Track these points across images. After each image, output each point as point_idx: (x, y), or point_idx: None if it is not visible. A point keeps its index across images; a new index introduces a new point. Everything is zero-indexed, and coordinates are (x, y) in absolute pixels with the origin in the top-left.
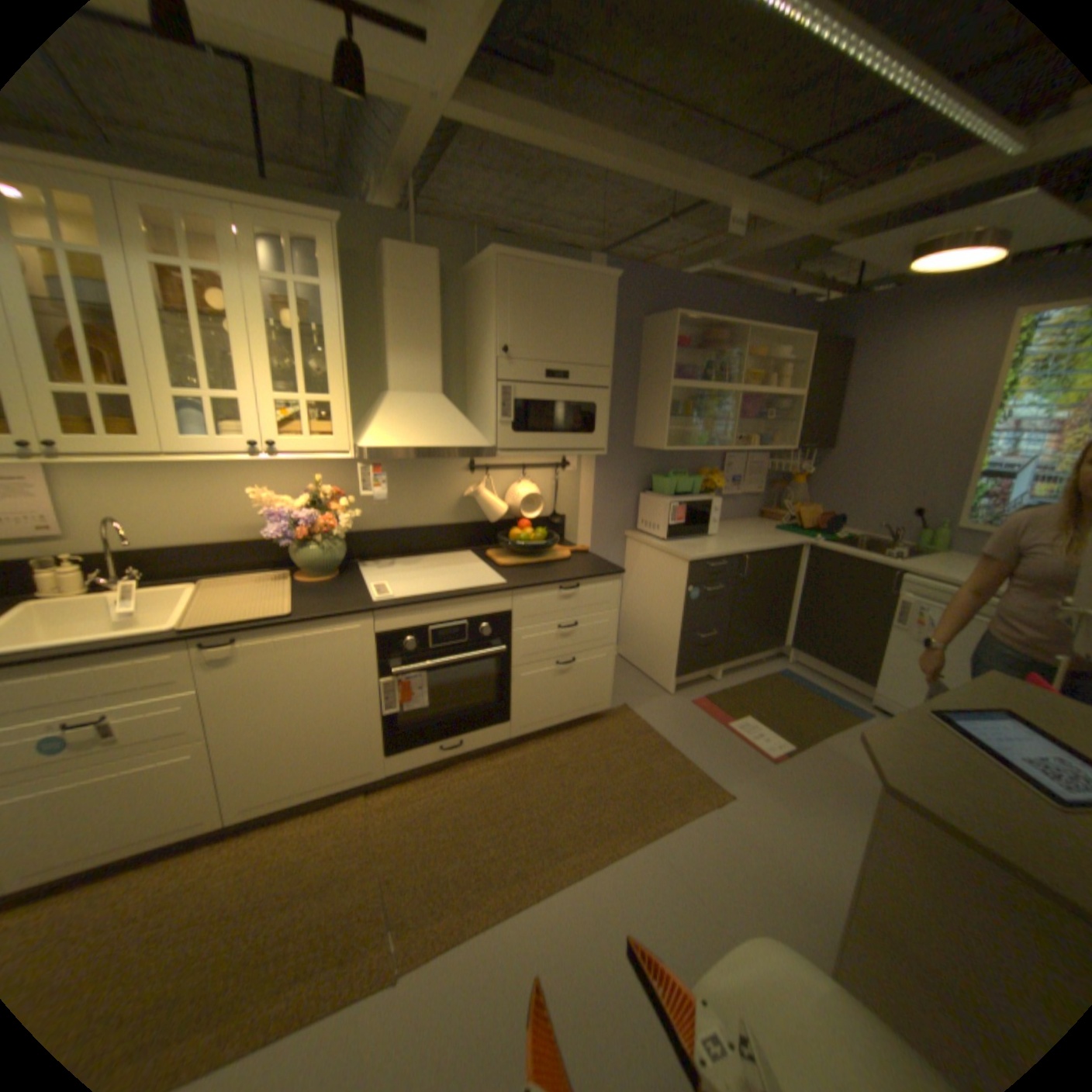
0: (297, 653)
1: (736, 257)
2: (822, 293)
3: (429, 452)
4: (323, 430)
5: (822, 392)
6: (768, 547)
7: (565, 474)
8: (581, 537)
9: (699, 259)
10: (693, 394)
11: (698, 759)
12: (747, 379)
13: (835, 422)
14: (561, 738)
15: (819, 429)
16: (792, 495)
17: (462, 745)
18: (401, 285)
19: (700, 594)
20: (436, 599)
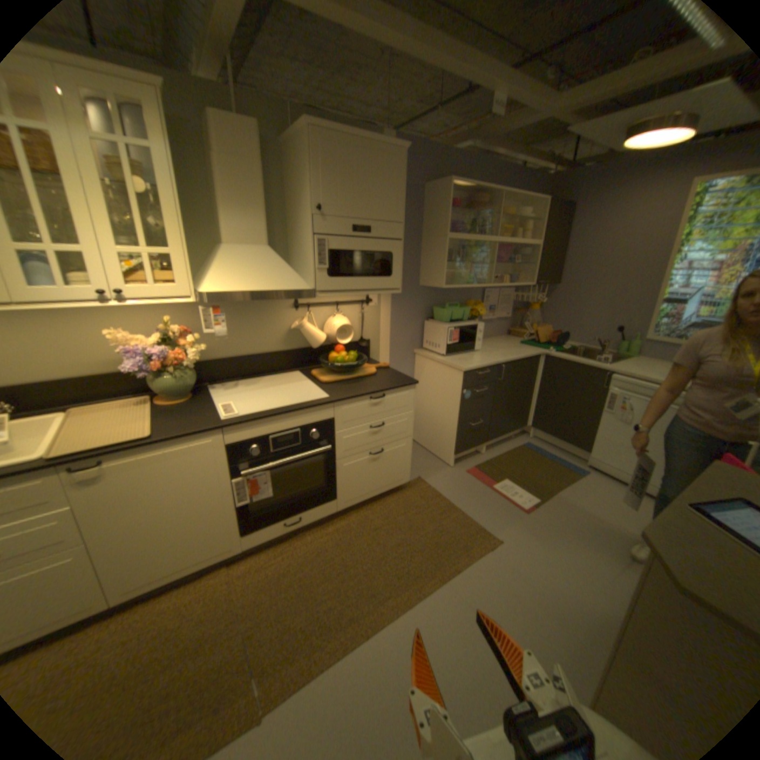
0: (159, 467)
1: (491, 136)
2: (551, 166)
3: (261, 294)
4: (166, 278)
5: (553, 241)
6: (517, 358)
7: (368, 308)
8: (382, 355)
9: (464, 137)
10: (462, 244)
11: (474, 514)
12: (501, 232)
13: (561, 264)
14: (374, 506)
15: (550, 269)
16: (530, 318)
17: (301, 520)
18: (226, 149)
19: (471, 395)
20: (274, 414)
